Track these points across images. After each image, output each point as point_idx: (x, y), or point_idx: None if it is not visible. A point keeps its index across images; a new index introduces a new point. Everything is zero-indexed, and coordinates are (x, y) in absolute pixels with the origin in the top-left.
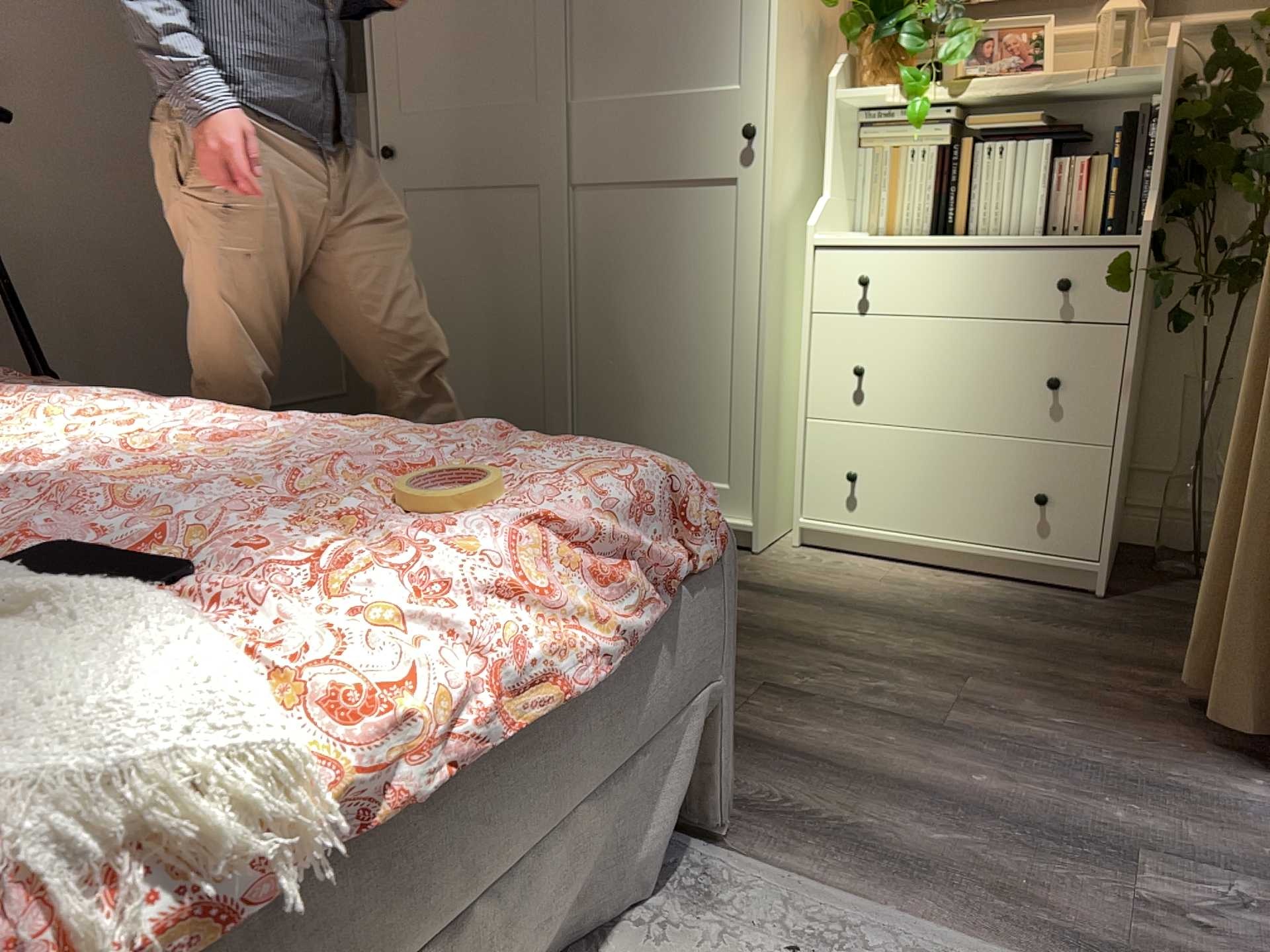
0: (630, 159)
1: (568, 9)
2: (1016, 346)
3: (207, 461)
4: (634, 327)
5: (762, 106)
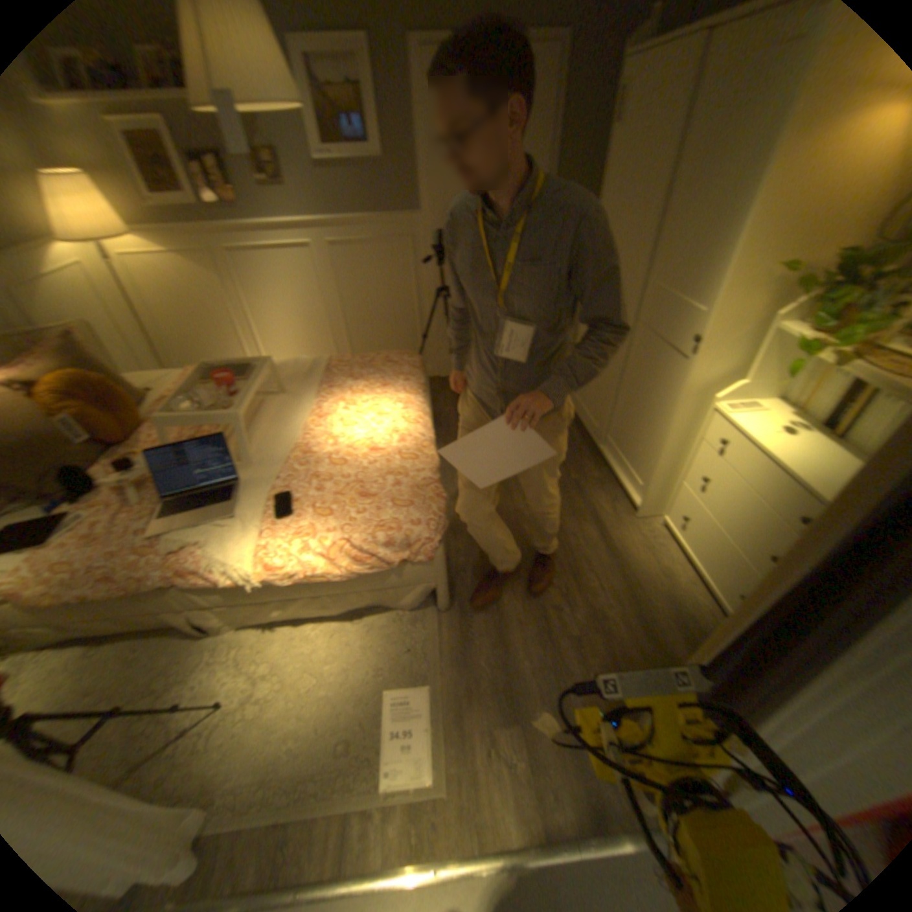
0: (658, 320)
1: (662, 227)
2: (773, 526)
3: (366, 454)
4: (637, 396)
5: (711, 327)
